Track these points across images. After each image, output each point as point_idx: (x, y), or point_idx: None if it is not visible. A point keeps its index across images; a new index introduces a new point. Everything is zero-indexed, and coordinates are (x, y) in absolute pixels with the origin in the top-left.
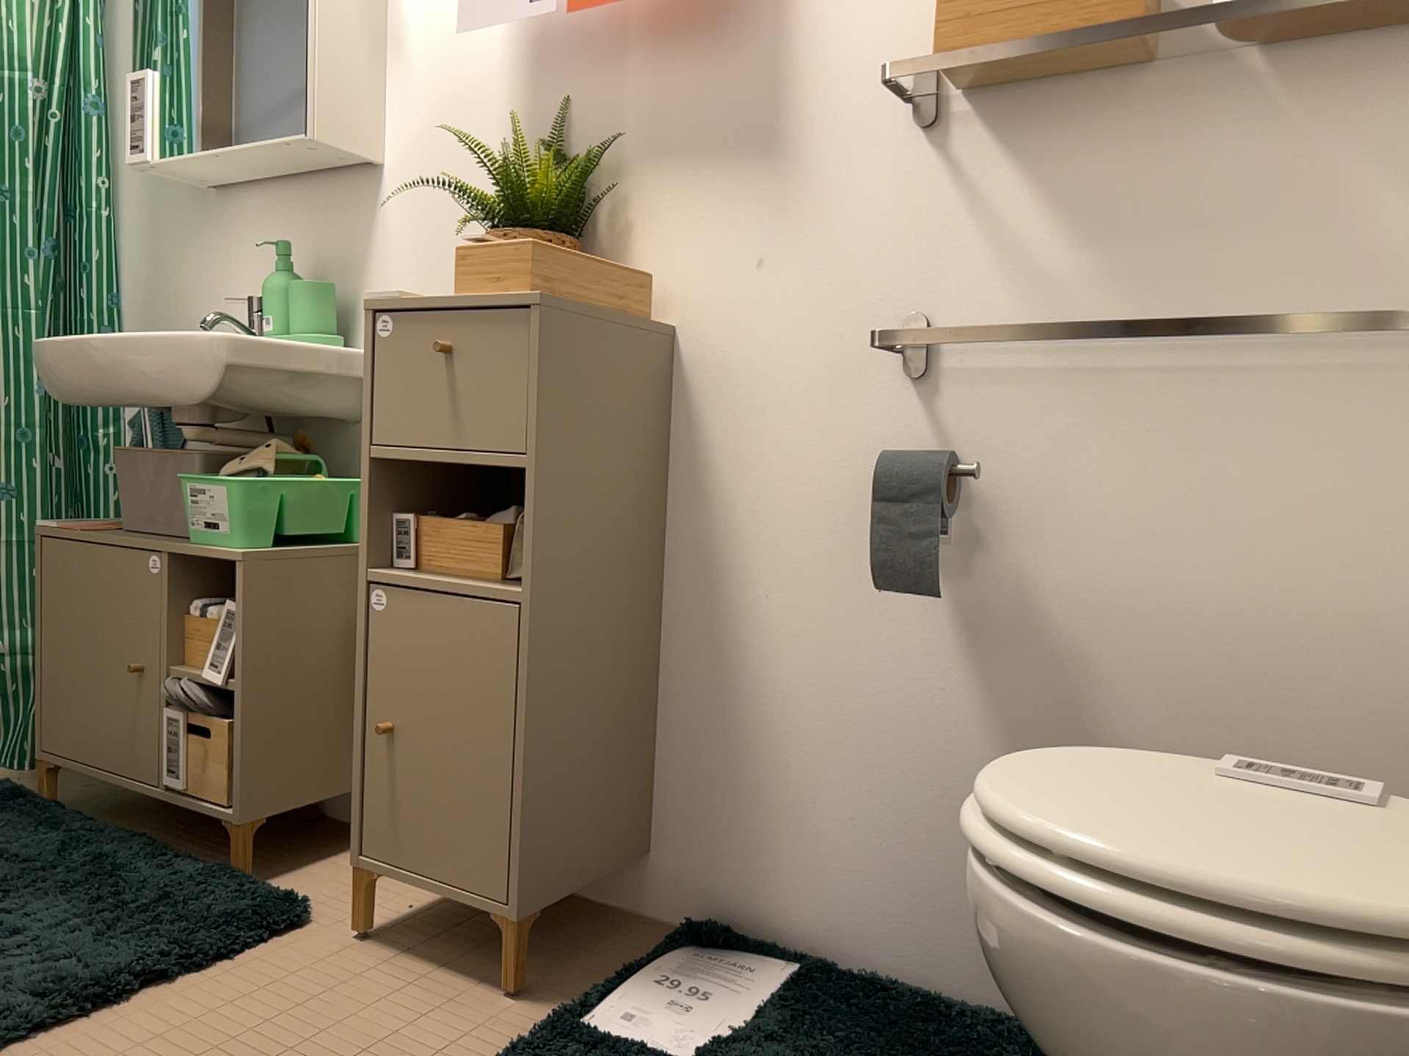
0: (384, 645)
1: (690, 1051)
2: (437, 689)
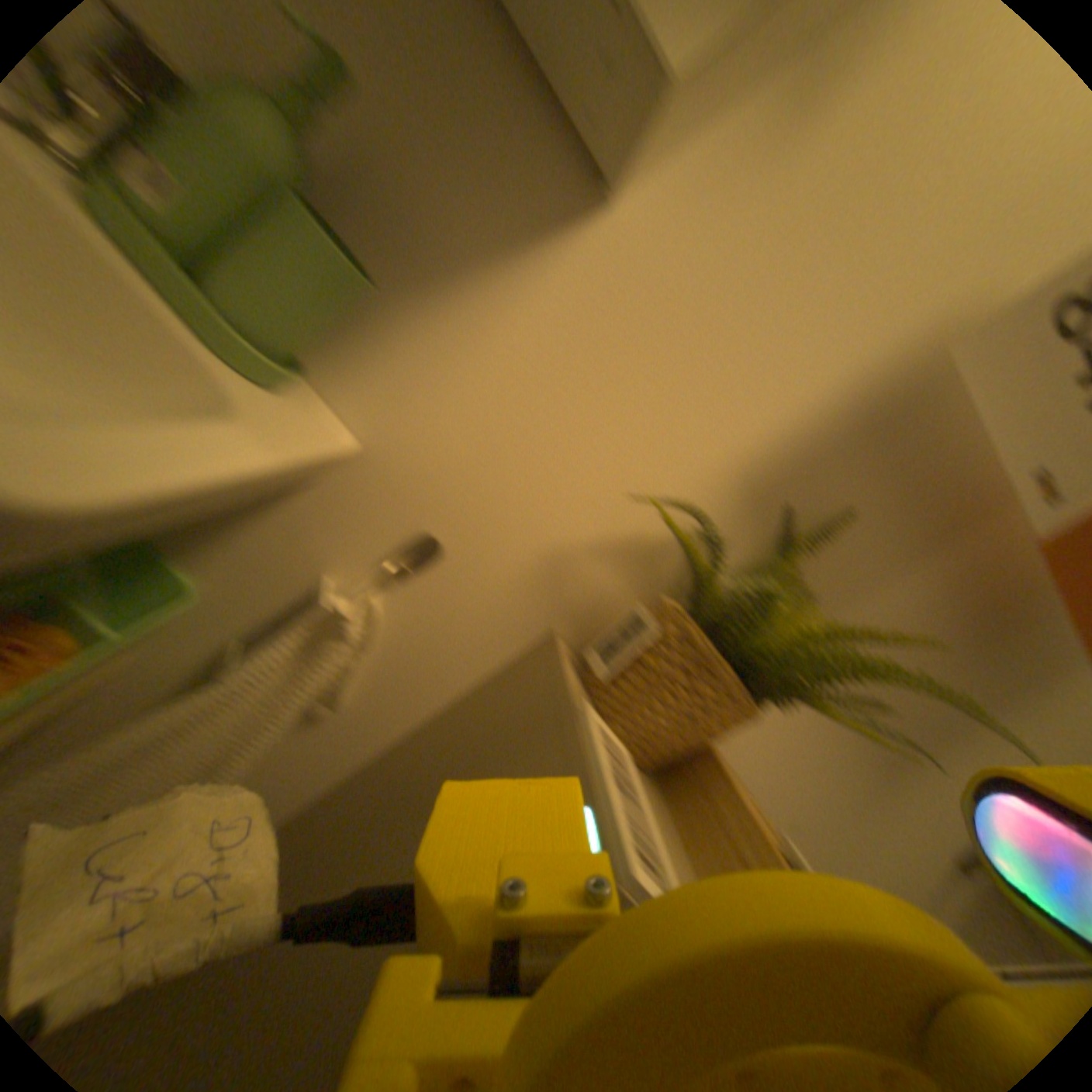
0: None
1: None
2: None
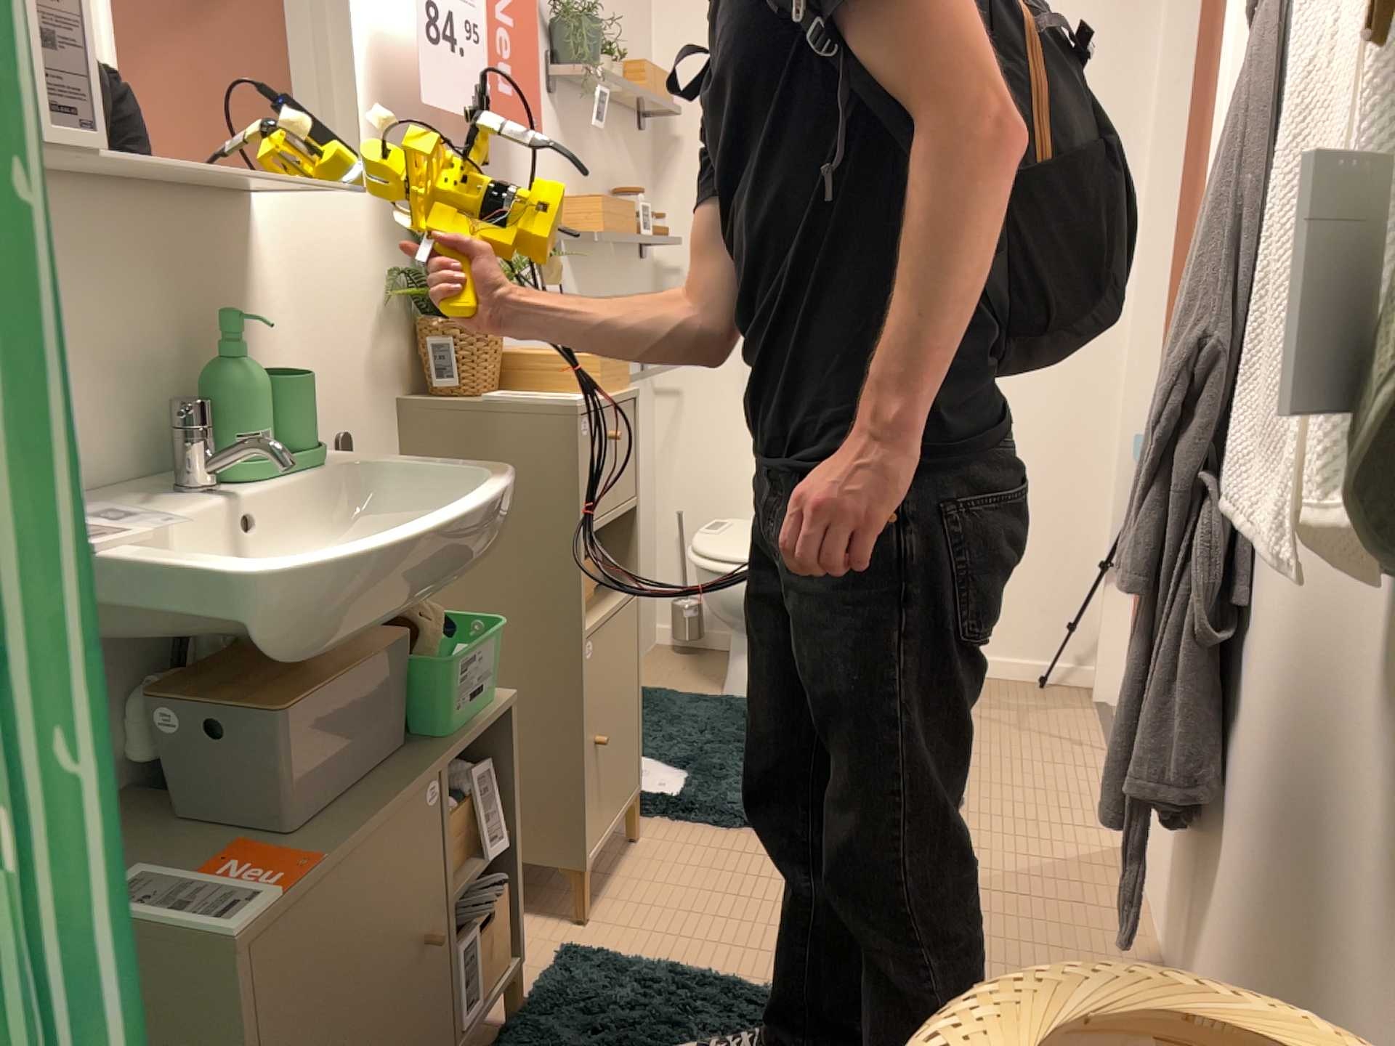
0: (591, 688)
1: (684, 773)
2: (613, 692)
